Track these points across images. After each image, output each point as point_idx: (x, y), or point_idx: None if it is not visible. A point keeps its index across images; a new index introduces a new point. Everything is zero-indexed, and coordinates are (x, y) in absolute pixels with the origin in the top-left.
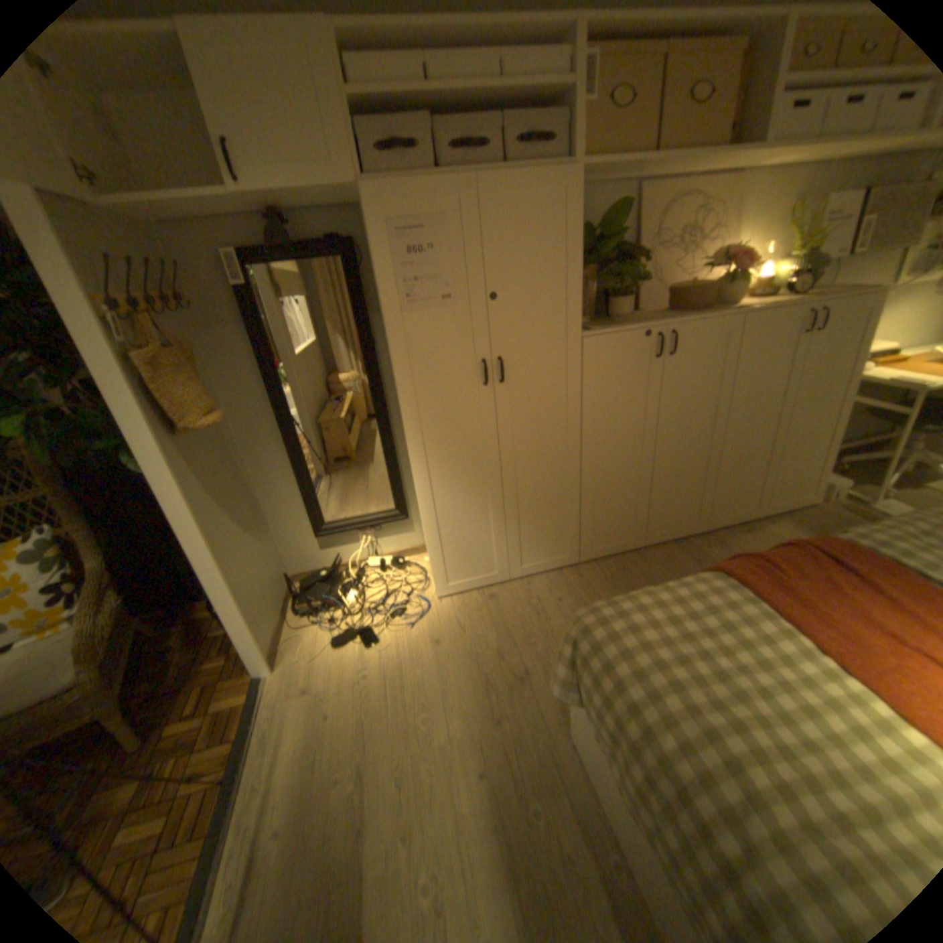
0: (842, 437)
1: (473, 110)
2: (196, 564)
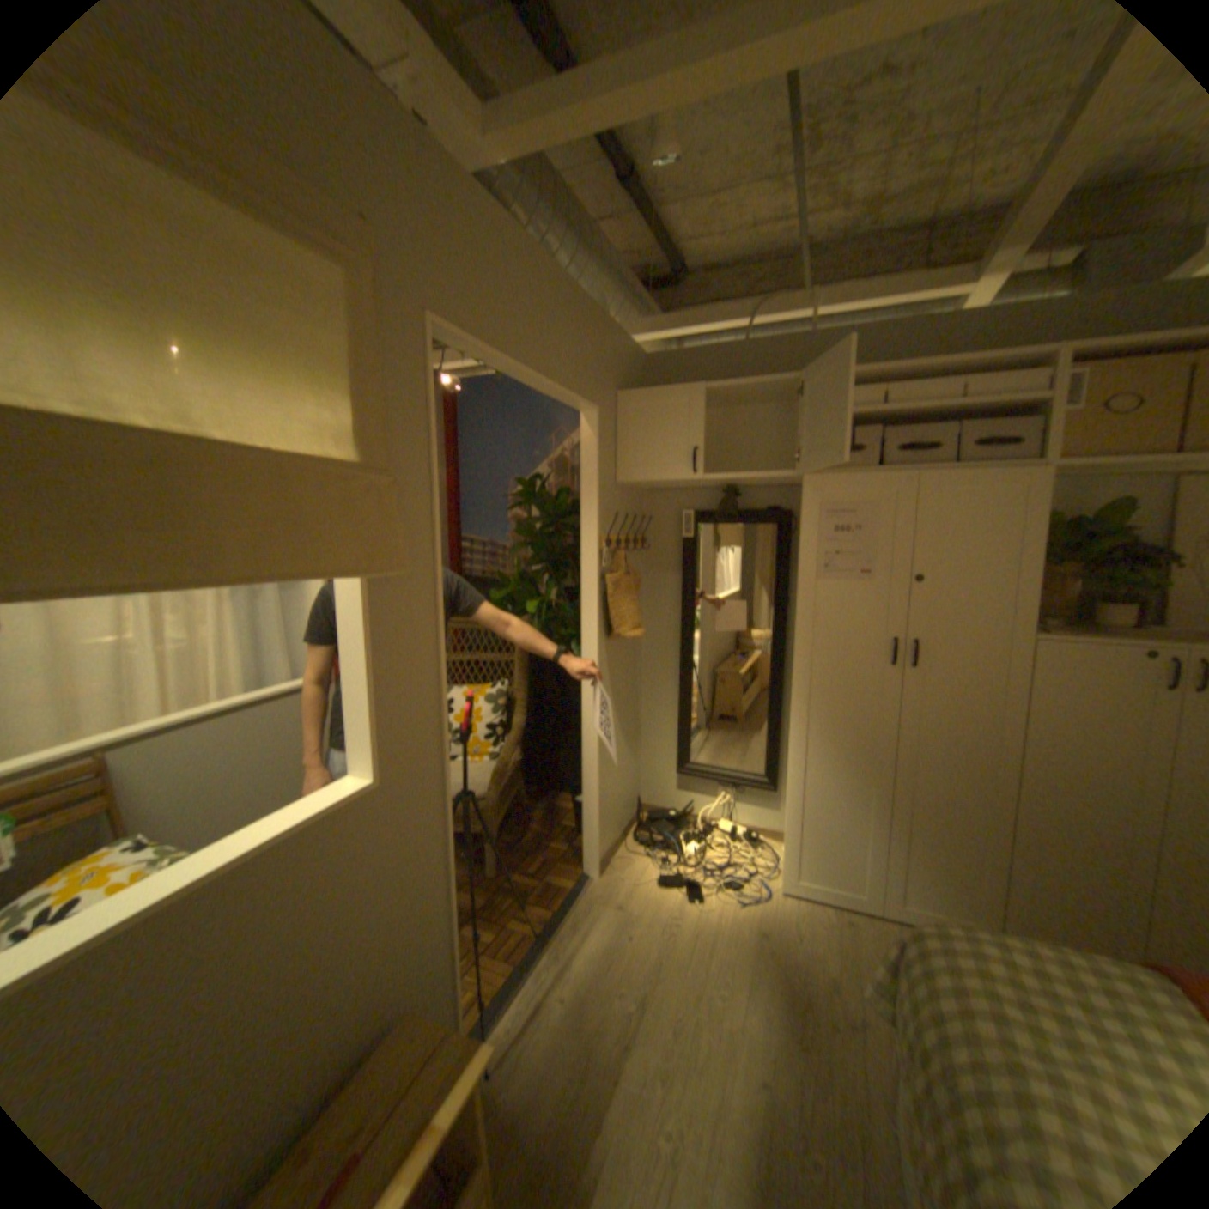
0: None
1: (933, 419)
2: (584, 744)
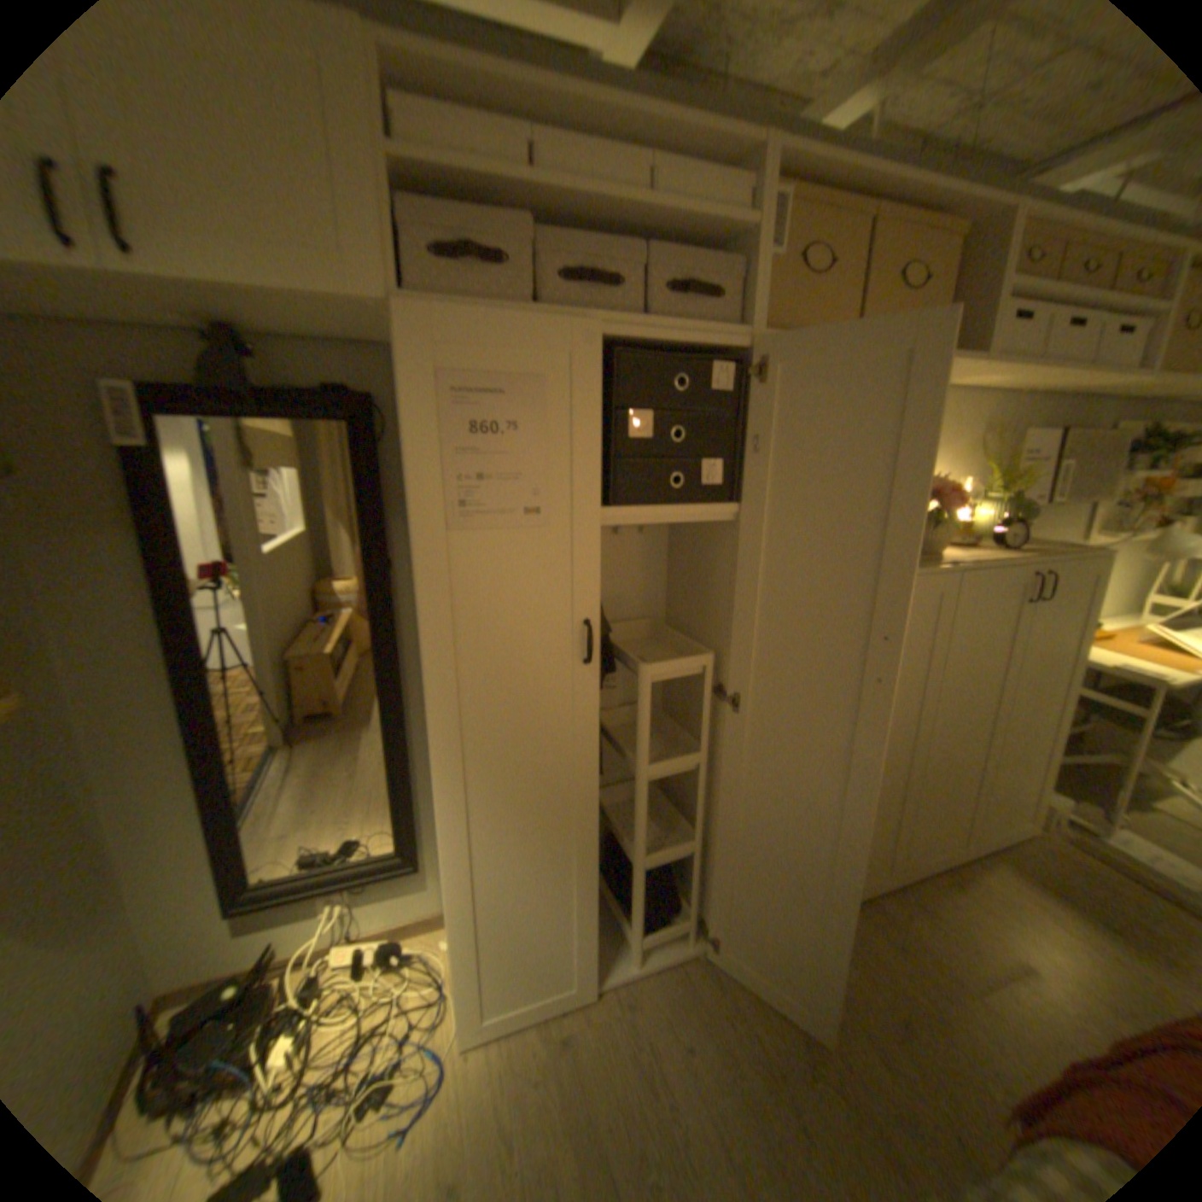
0: (1065, 744)
1: (597, 235)
2: None
